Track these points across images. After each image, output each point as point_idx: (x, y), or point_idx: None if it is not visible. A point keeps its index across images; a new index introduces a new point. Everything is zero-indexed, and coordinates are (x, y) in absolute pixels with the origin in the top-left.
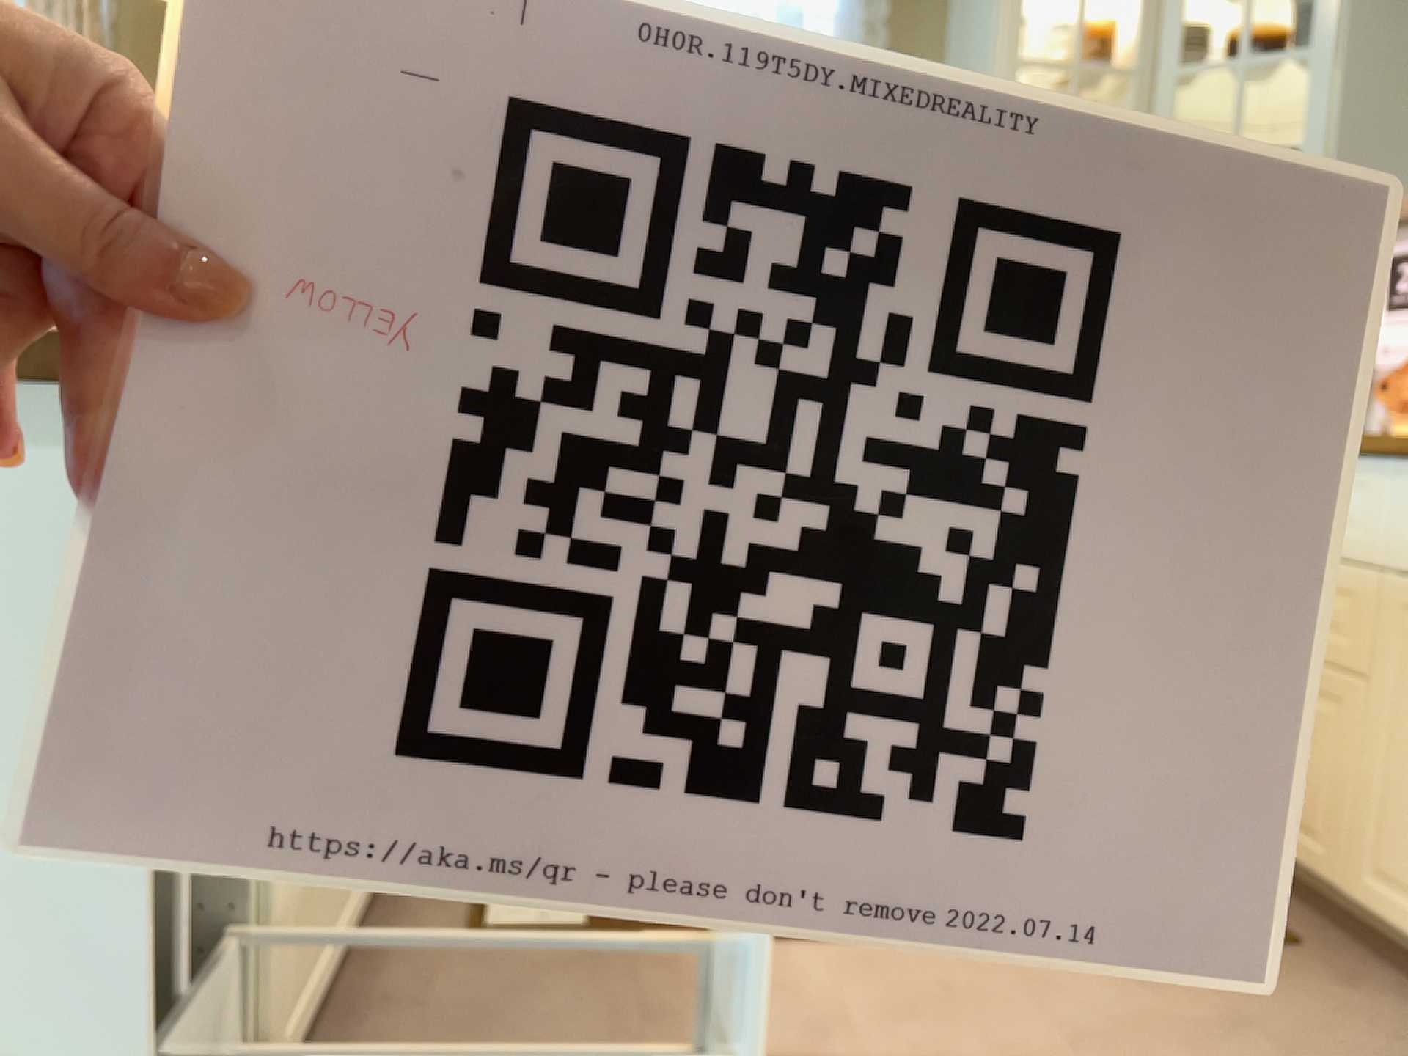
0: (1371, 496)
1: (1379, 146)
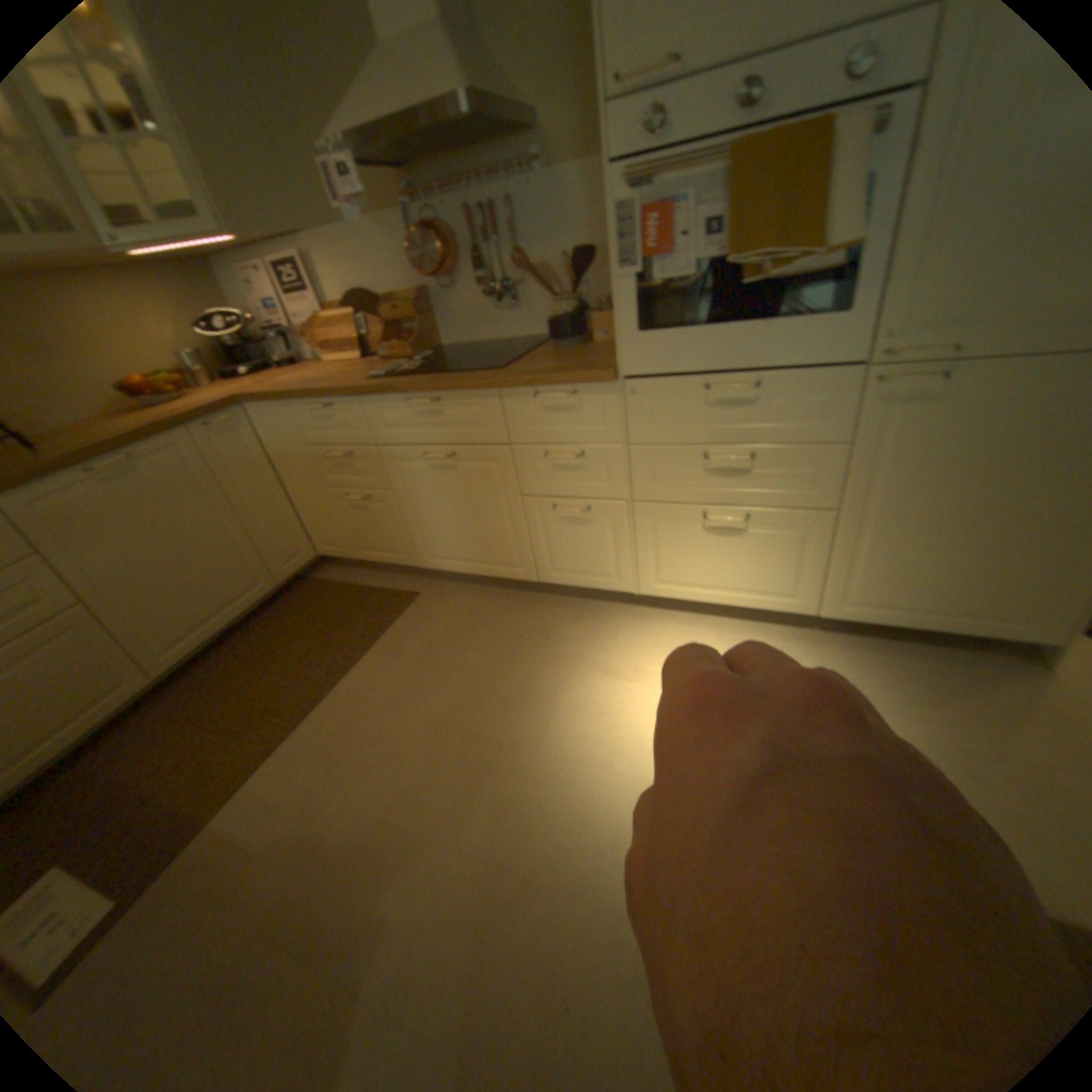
0: (349, 414)
1: (232, 204)
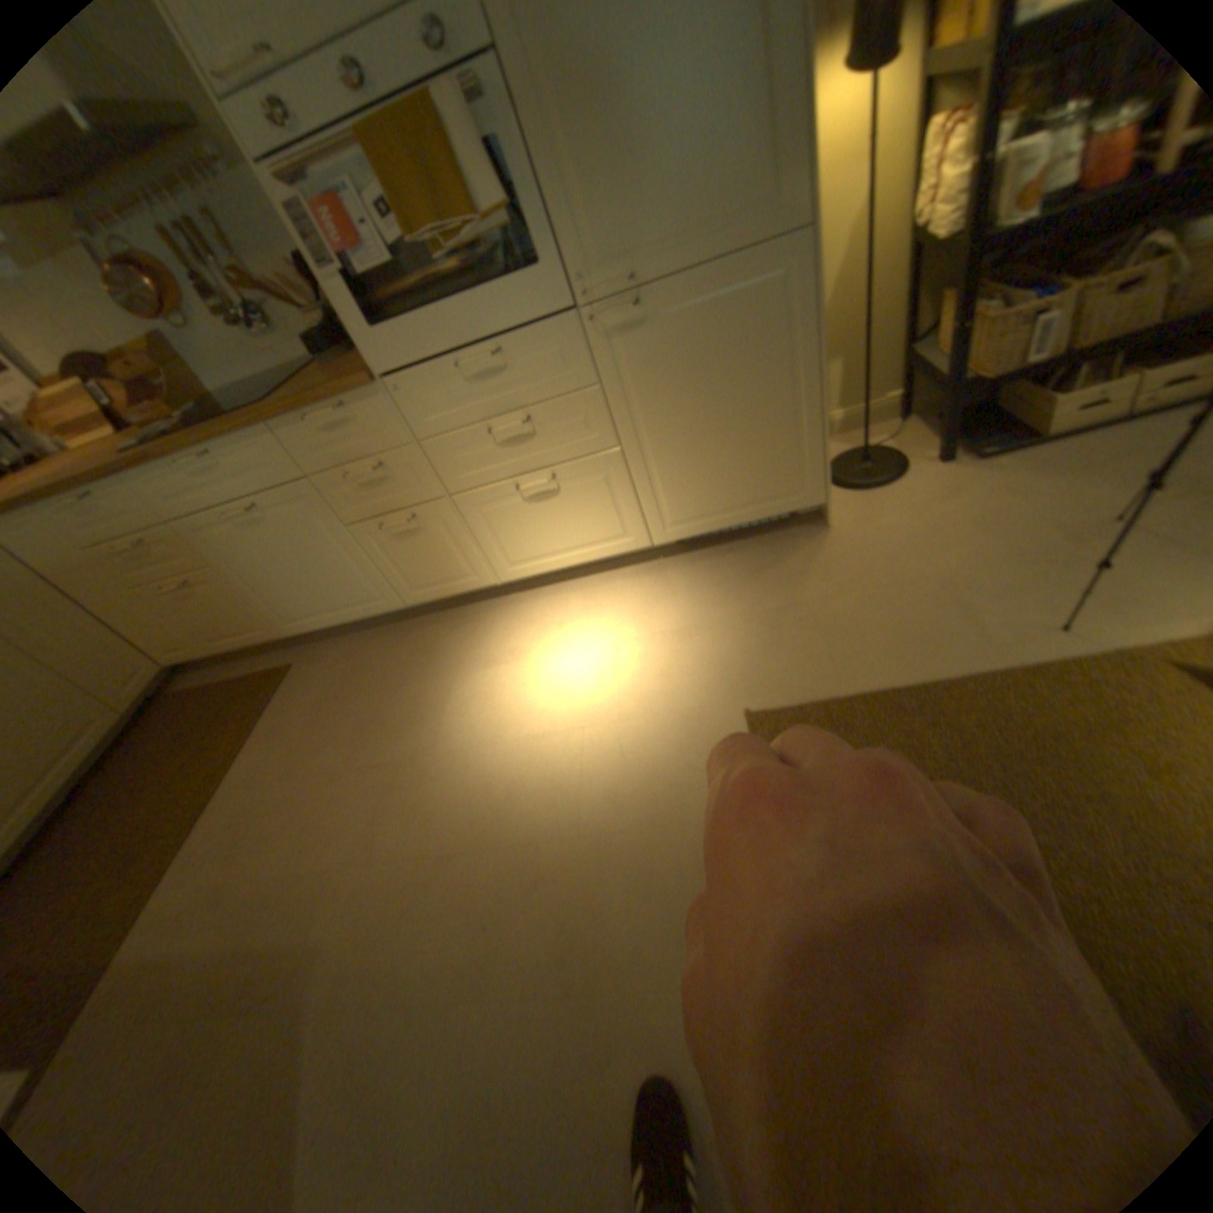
0: (119, 499)
1: None
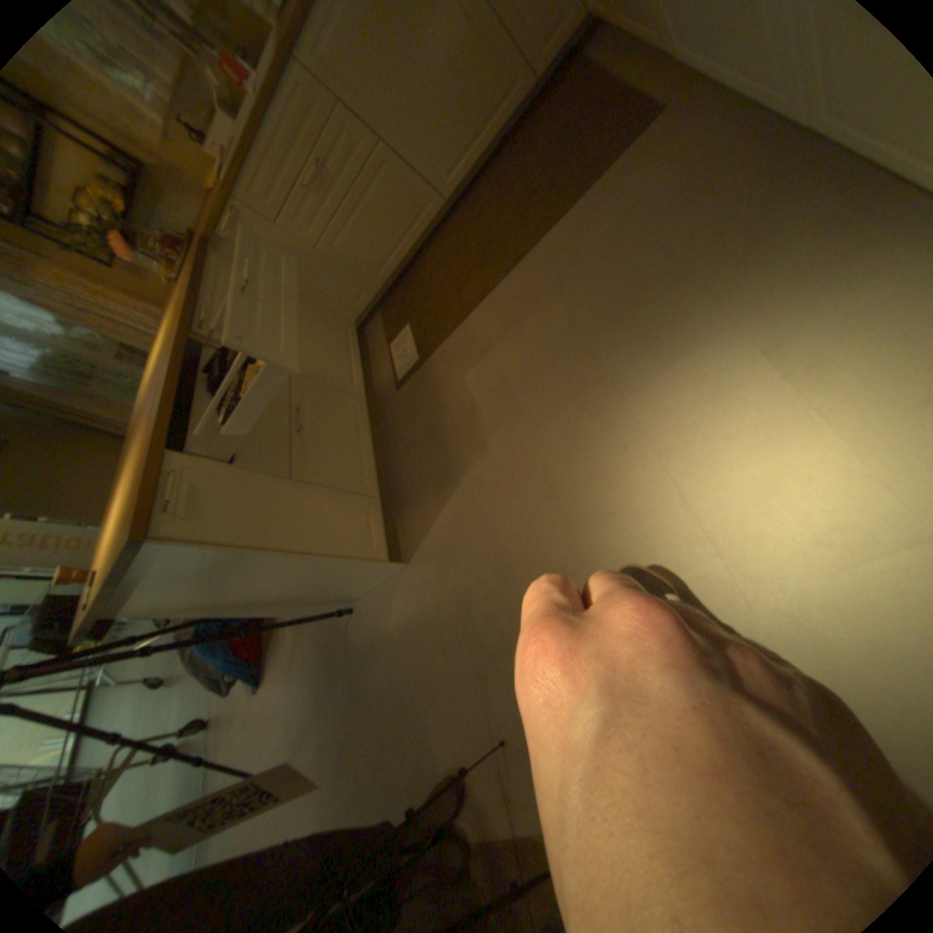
0: None
1: None
